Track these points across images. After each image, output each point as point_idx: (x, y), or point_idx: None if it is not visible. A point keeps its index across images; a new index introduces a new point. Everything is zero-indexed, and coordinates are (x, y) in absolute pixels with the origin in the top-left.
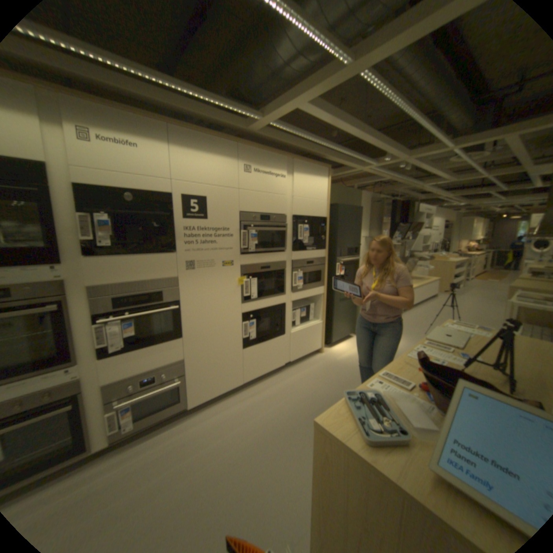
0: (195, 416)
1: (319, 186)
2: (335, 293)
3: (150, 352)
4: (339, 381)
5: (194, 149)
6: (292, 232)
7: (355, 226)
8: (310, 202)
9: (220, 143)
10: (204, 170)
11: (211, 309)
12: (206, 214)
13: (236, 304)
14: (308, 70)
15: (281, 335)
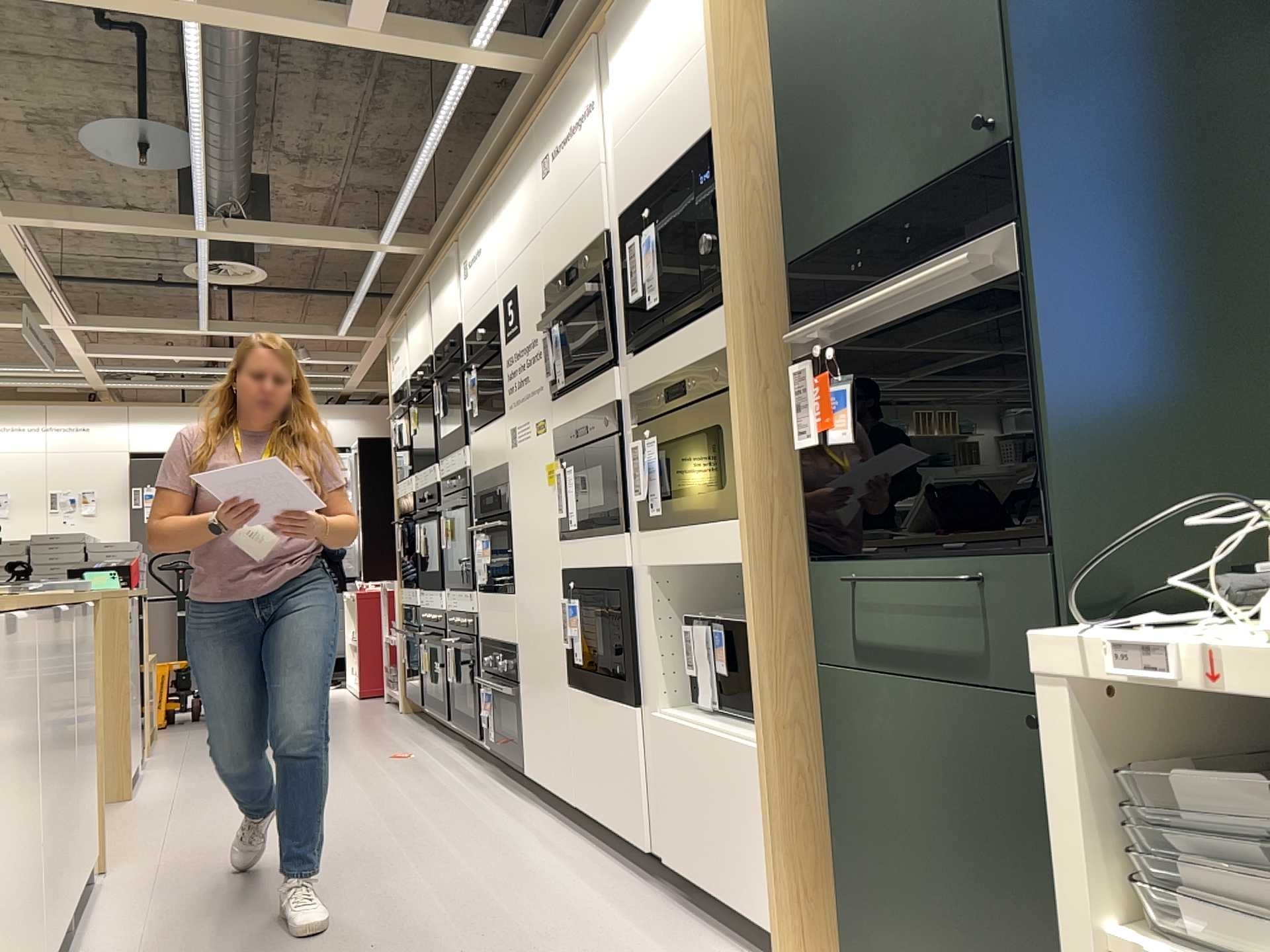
0: (534, 803)
1: (680, 5)
2: (831, 579)
3: (498, 604)
4: None
5: (506, 199)
6: (624, 278)
7: None
8: (658, 113)
9: (521, 150)
10: (513, 230)
11: (532, 540)
12: (518, 318)
13: (554, 537)
14: None
15: (632, 704)
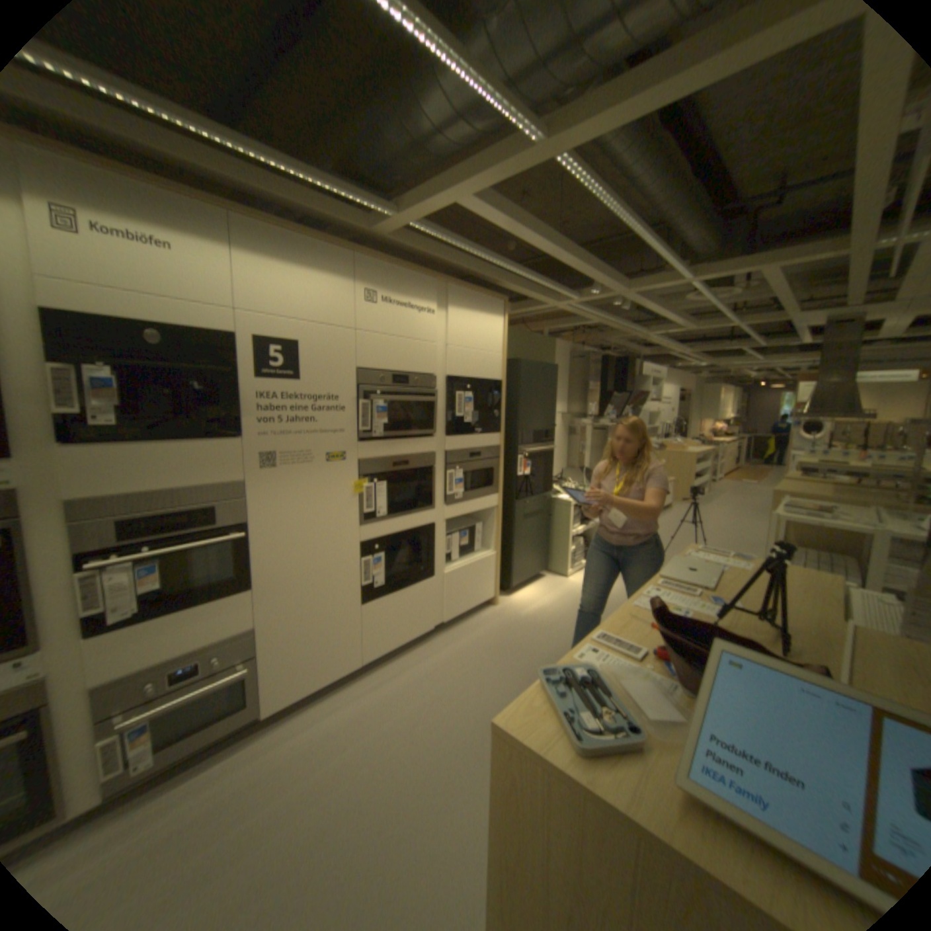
0: (274, 730)
1: (490, 330)
2: (517, 504)
3: (191, 618)
4: (525, 650)
5: (278, 259)
6: (446, 404)
7: (546, 395)
8: (476, 356)
9: (324, 250)
10: (295, 296)
11: (305, 536)
12: (298, 371)
13: (350, 526)
14: (473, 144)
15: (427, 579)
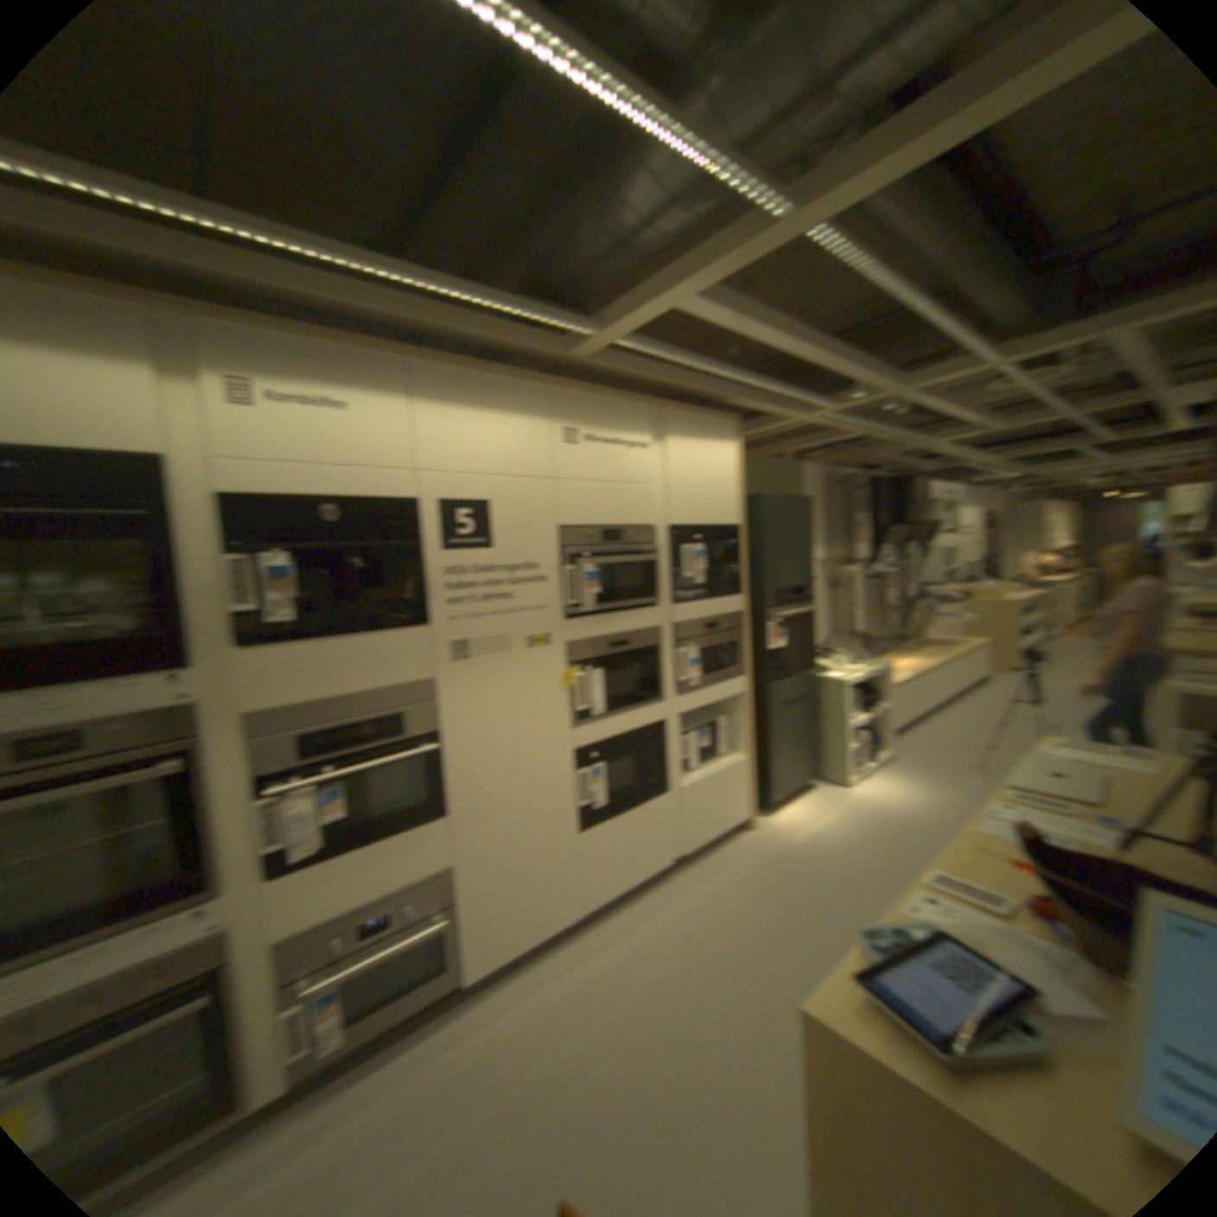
0: (477, 1002)
1: (718, 461)
2: (770, 689)
3: (375, 855)
4: (802, 894)
5: (459, 404)
6: (668, 562)
7: (798, 538)
8: (702, 496)
9: (510, 387)
10: (479, 446)
11: (504, 745)
12: (487, 536)
13: (557, 729)
14: (688, 232)
15: (658, 795)
